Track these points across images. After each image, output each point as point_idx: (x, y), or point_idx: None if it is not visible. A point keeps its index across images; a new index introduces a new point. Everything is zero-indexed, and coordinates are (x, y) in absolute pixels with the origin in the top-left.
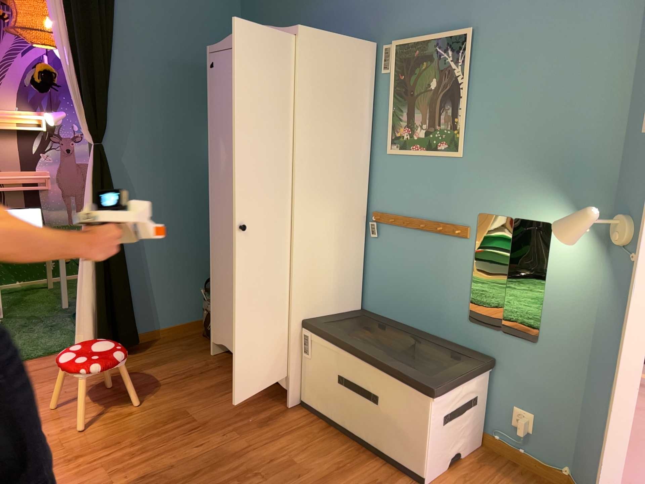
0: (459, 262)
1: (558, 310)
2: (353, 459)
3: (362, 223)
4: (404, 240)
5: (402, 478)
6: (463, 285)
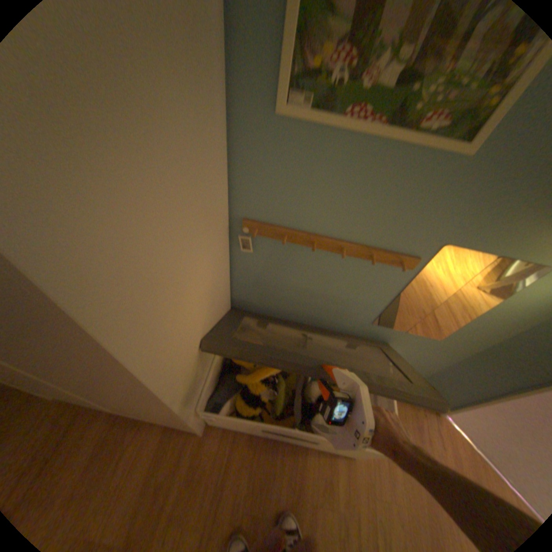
0: (383, 286)
1: (485, 327)
2: (296, 467)
3: (228, 239)
4: (301, 257)
5: (339, 460)
6: (379, 303)
